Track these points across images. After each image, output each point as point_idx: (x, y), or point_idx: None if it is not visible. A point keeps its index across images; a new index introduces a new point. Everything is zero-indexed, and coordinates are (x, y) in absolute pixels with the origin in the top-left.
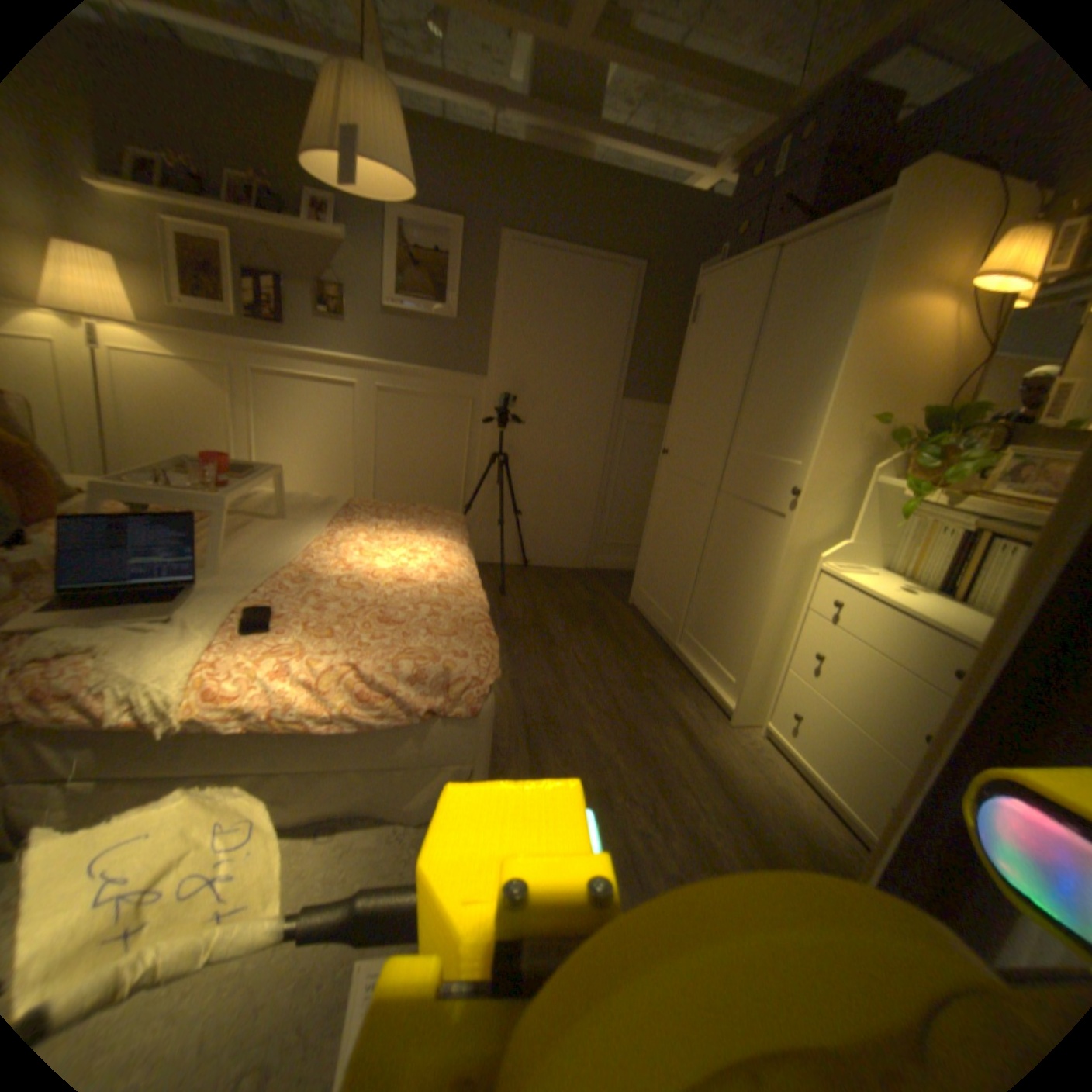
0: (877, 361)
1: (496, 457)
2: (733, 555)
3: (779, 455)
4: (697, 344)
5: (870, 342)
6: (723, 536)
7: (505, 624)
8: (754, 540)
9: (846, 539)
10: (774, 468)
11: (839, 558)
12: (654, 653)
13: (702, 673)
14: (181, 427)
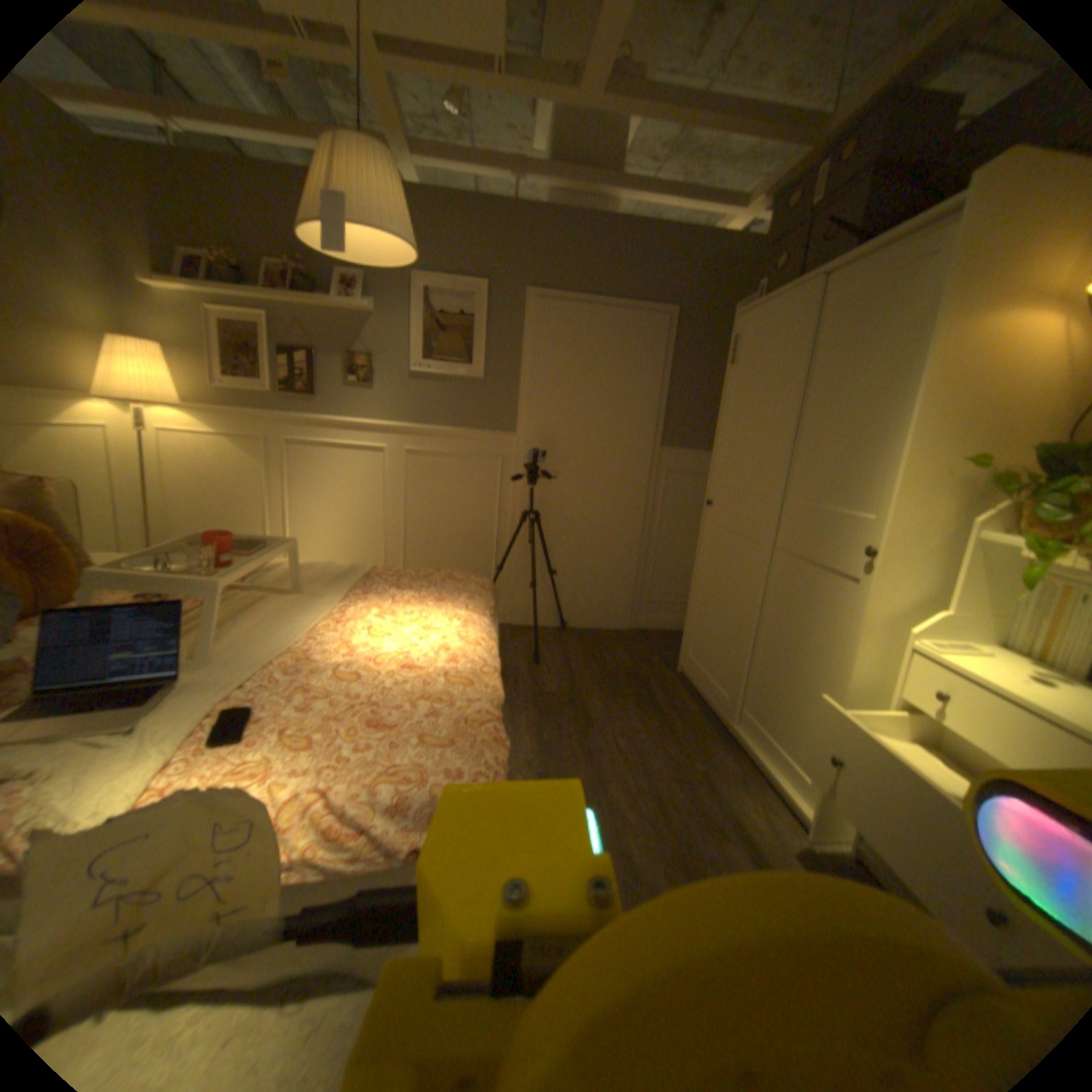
0: (962, 394)
1: (527, 515)
2: (796, 625)
3: (844, 509)
4: (738, 388)
5: (951, 372)
6: (783, 603)
7: (535, 701)
8: (821, 610)
9: (942, 610)
10: (840, 524)
11: (935, 635)
12: (708, 738)
13: (767, 769)
14: (219, 500)
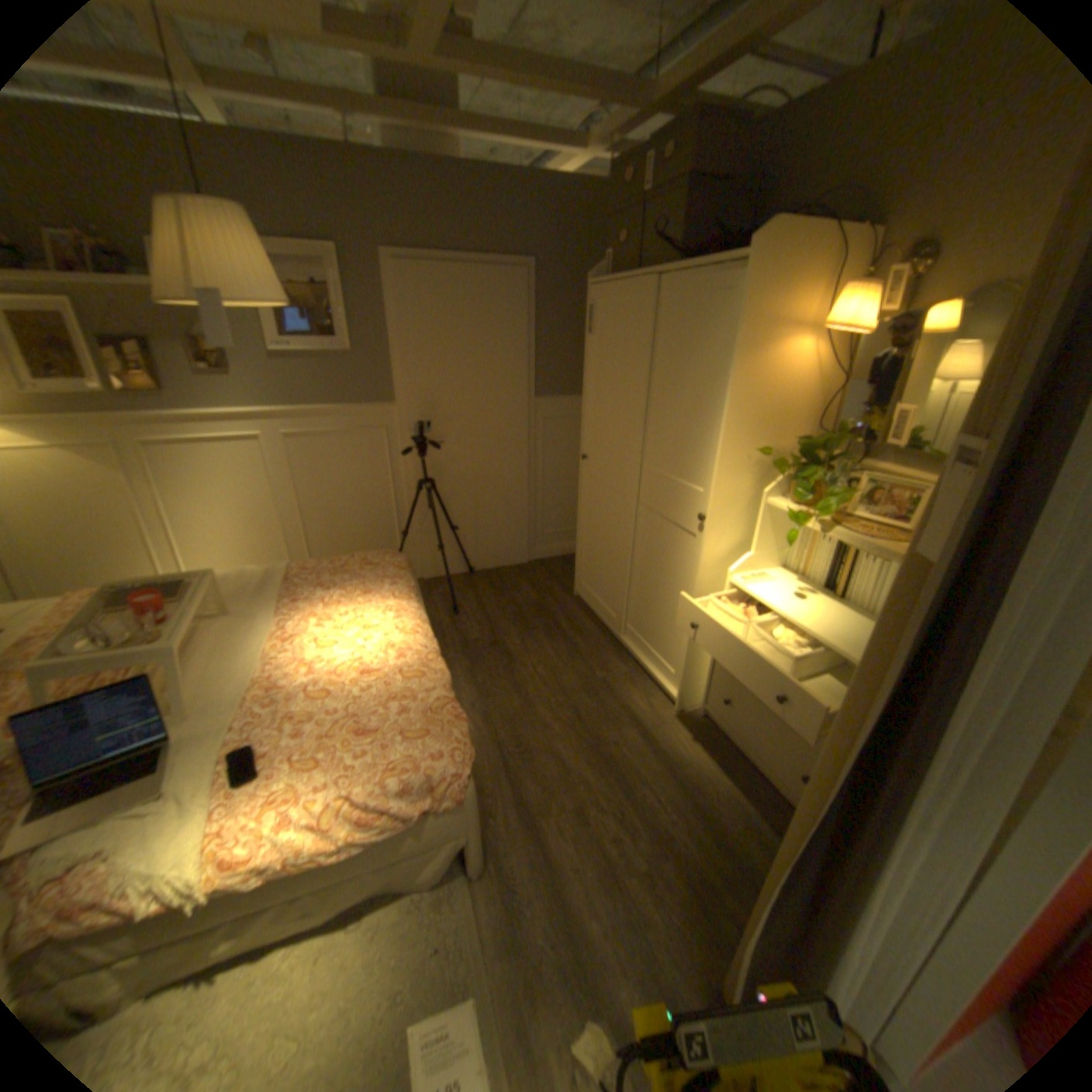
0: (753, 402)
1: (421, 480)
2: (657, 563)
3: (683, 480)
4: (596, 355)
5: (744, 388)
6: (647, 545)
7: (465, 650)
8: (673, 553)
9: (748, 548)
10: (680, 491)
11: (743, 569)
12: (603, 648)
13: (646, 665)
14: (76, 519)
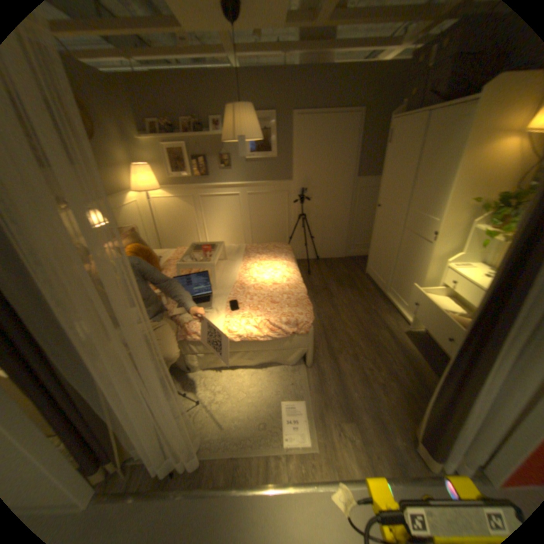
0: (474, 174)
1: (301, 215)
2: (411, 257)
3: (430, 215)
4: (392, 154)
5: (469, 167)
6: (407, 248)
7: (312, 289)
8: (420, 252)
9: (463, 251)
10: (428, 221)
11: (457, 261)
12: (378, 297)
13: (399, 306)
14: (180, 223)
